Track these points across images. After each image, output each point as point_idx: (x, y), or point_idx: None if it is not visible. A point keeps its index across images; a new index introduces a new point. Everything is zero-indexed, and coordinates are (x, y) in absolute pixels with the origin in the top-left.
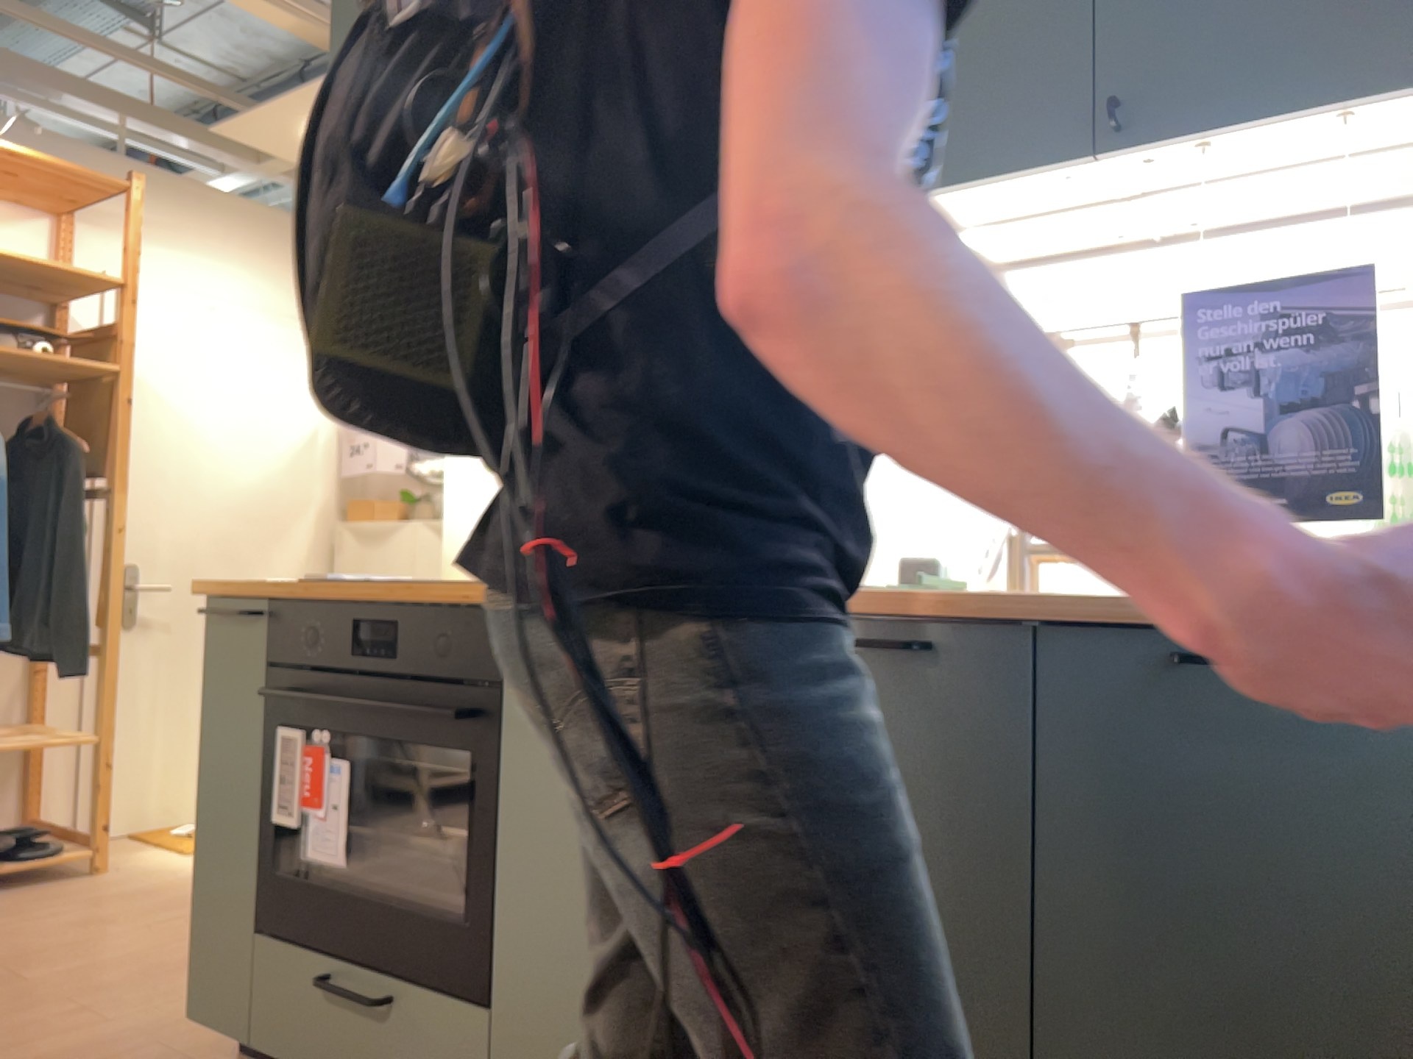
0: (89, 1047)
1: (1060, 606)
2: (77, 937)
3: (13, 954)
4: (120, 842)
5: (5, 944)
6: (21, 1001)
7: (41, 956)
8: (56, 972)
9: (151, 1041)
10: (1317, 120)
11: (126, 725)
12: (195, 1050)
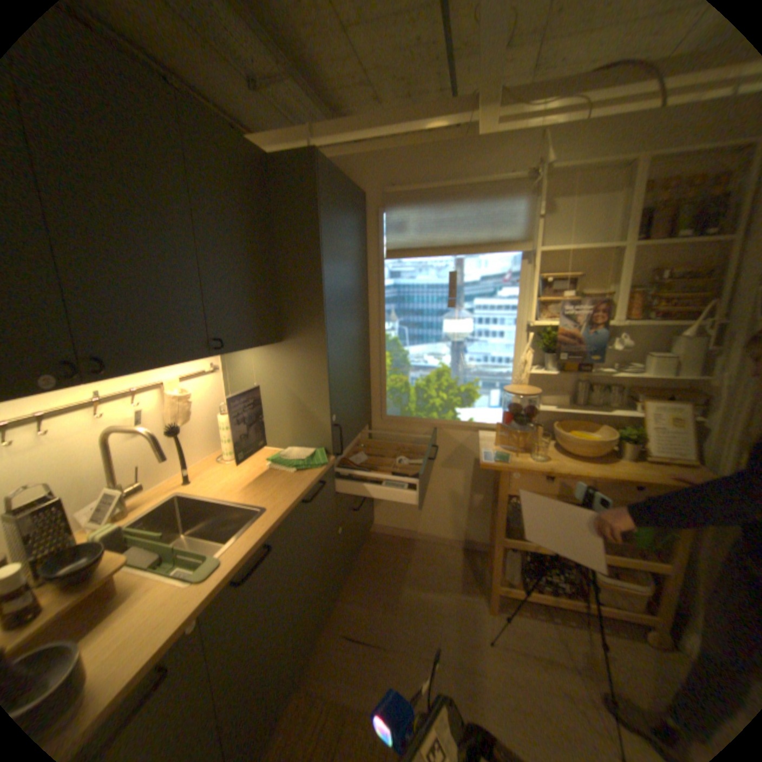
0: None
1: (291, 510)
2: None
3: None
4: None
5: None
6: None
7: None
8: None
9: None
10: (249, 348)
11: None
12: None
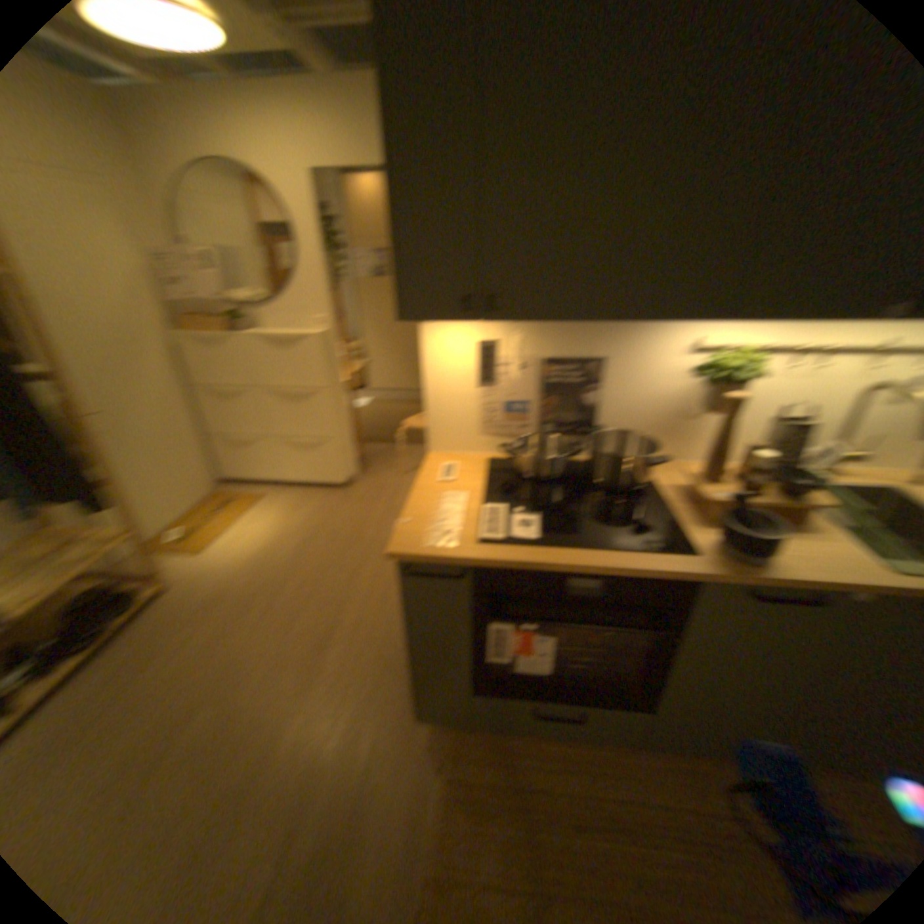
0: (352, 739)
1: None
2: (232, 651)
3: (213, 683)
4: (151, 553)
5: (196, 677)
6: (269, 722)
7: (231, 677)
8: (258, 687)
9: (376, 718)
10: None
11: (118, 495)
12: (405, 714)
